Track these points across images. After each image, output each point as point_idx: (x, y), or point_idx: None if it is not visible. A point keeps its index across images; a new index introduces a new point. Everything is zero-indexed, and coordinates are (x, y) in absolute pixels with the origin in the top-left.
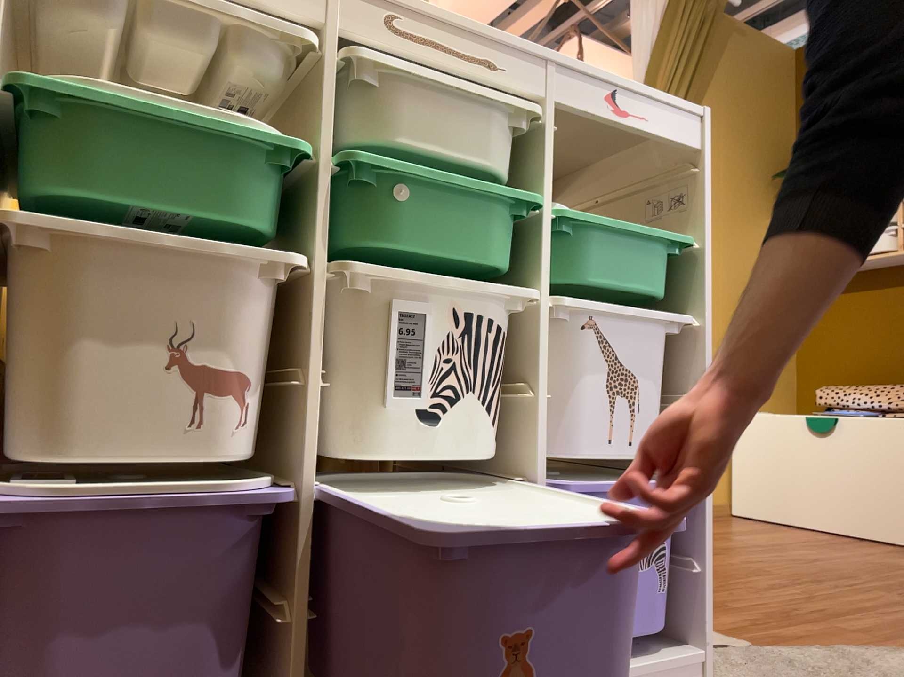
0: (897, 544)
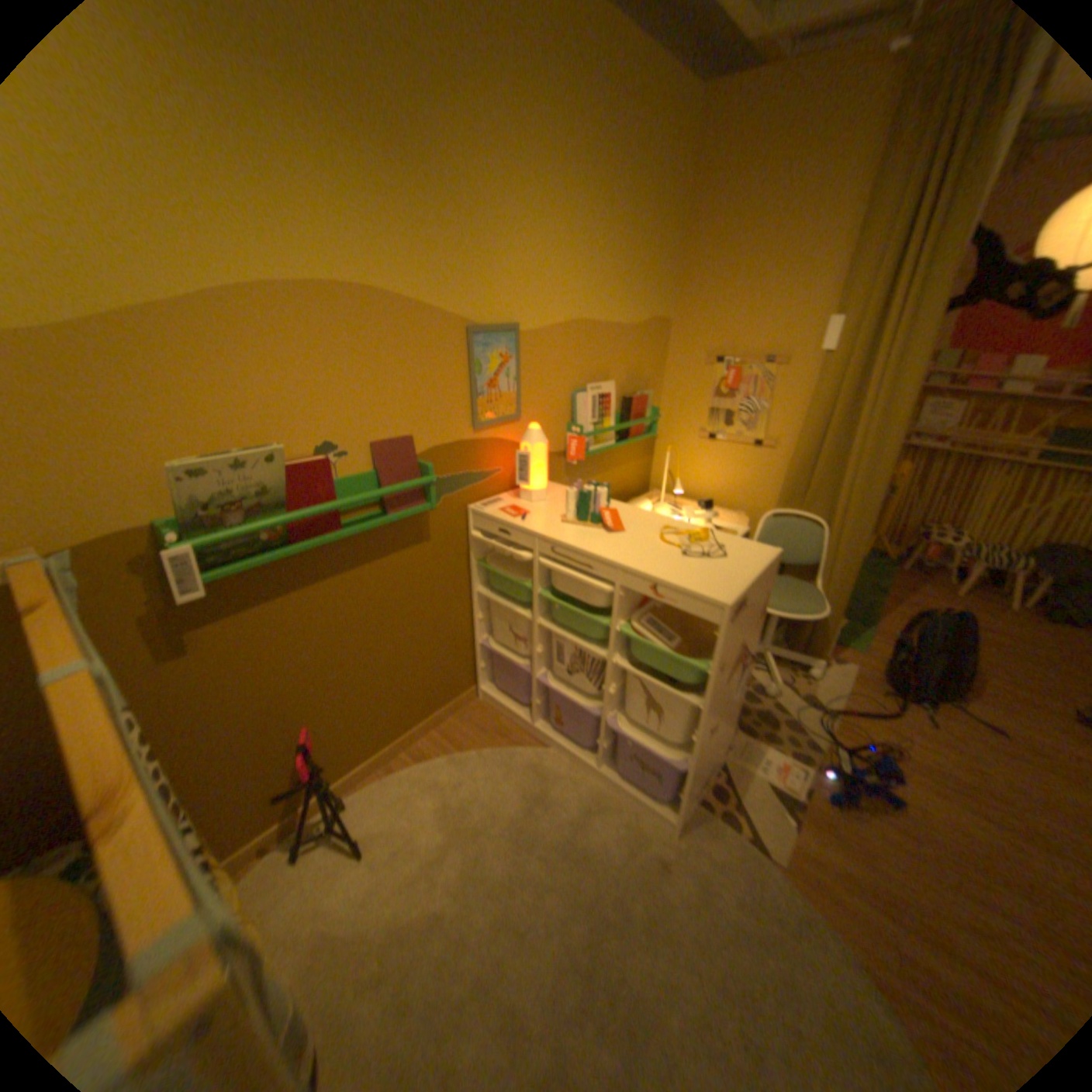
0: None
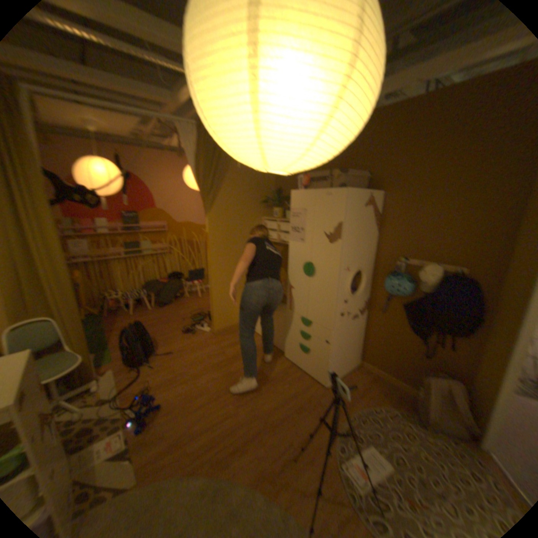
0: (279, 351)
